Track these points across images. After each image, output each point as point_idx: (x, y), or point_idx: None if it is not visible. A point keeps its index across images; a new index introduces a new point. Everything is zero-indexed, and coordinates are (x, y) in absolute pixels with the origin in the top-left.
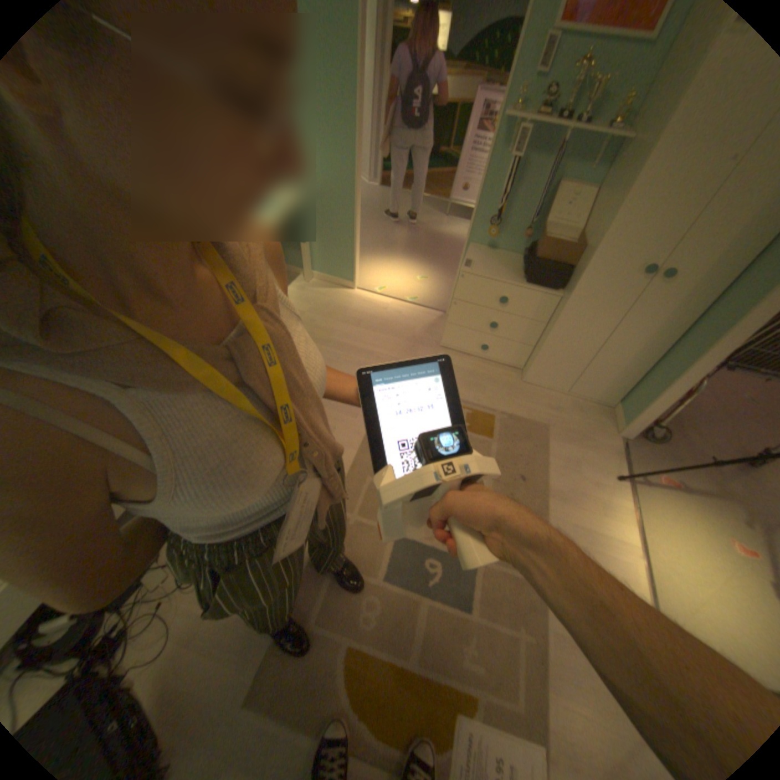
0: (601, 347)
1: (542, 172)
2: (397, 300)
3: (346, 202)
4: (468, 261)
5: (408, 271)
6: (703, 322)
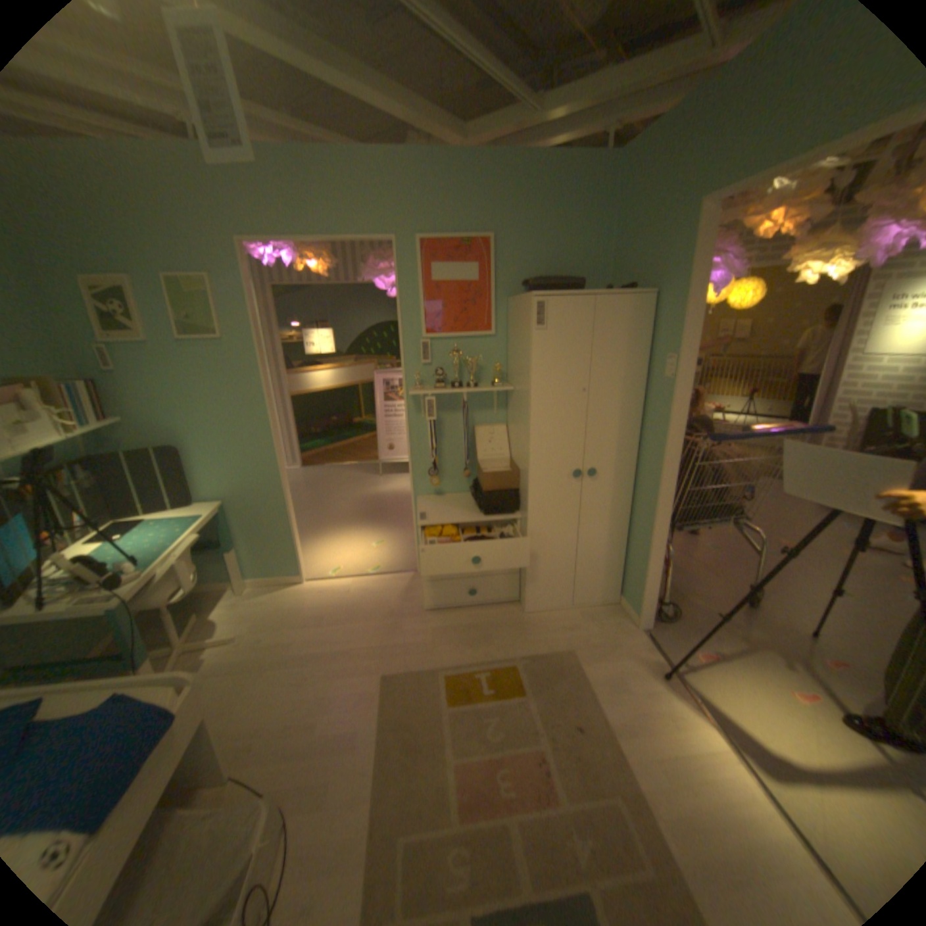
0: (577, 550)
1: (457, 424)
2: (359, 576)
3: (275, 496)
4: (422, 513)
5: (360, 541)
6: (638, 500)
